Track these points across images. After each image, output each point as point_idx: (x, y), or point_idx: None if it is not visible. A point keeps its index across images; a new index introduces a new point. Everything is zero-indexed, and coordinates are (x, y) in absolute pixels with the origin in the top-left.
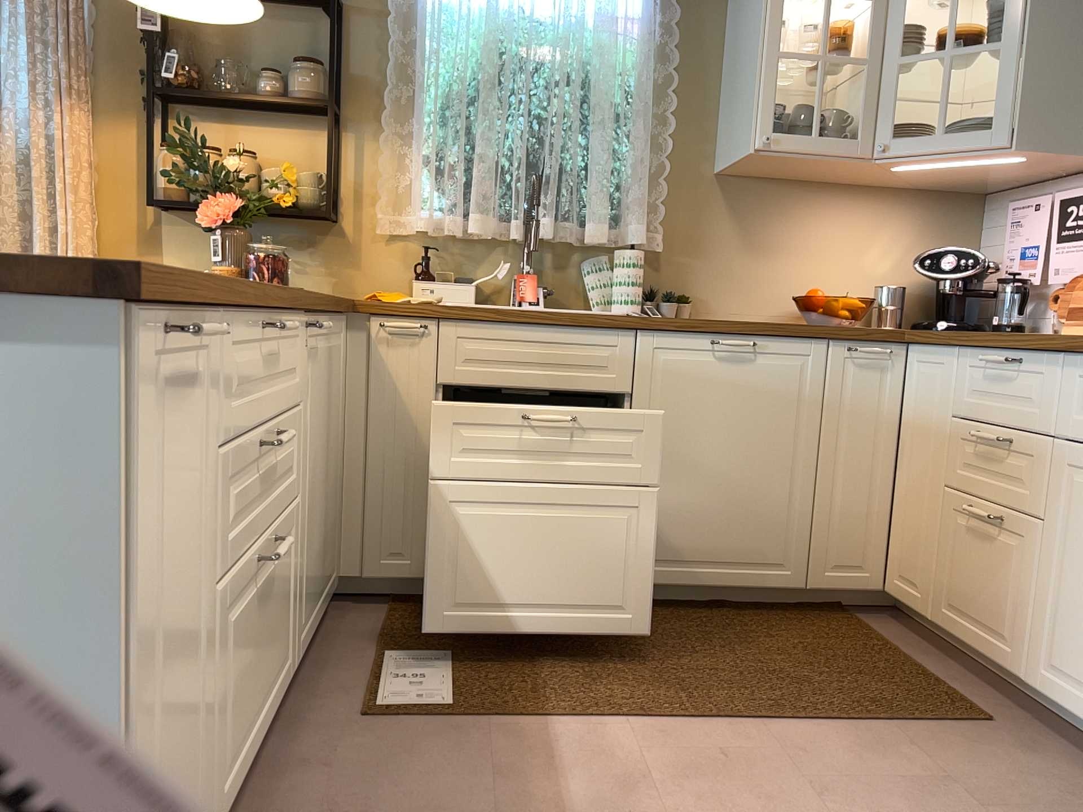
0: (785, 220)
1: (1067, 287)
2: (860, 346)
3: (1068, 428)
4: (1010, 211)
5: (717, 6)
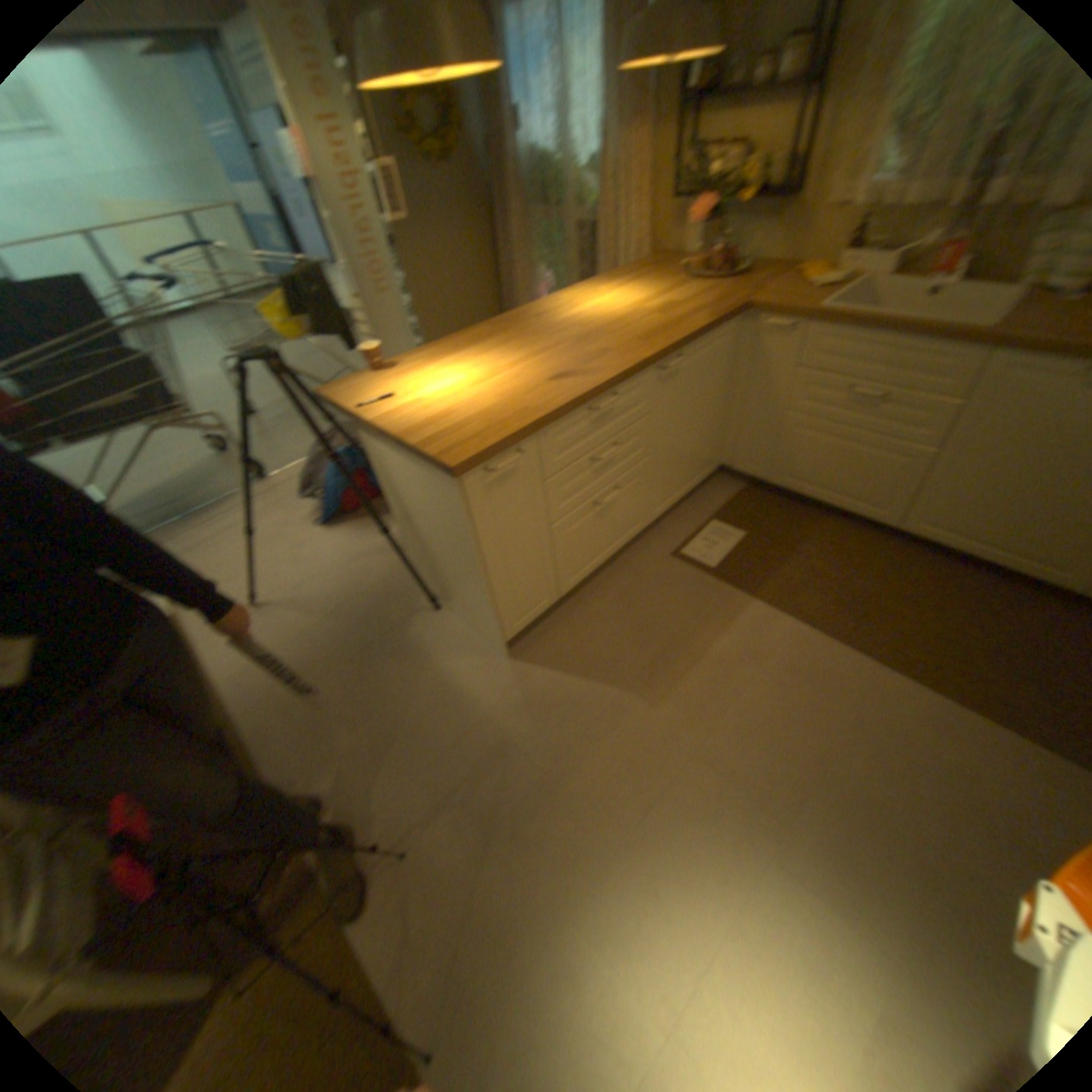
0: None
1: None
2: None
3: None
4: None
5: None
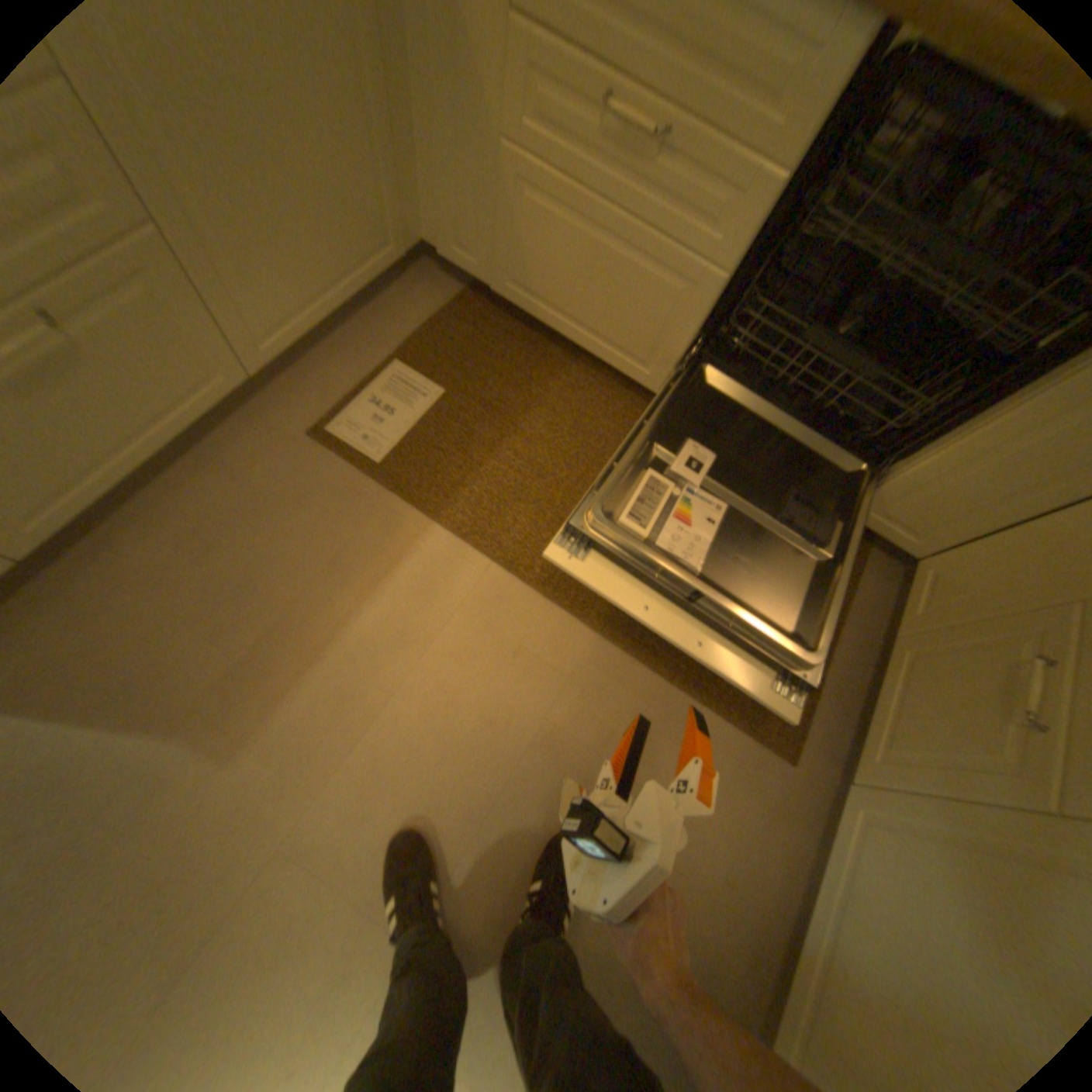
0: None
1: None
2: None
3: None
4: None
5: None
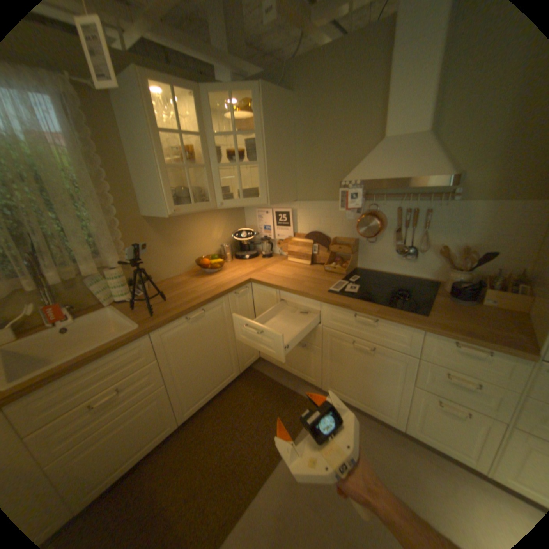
0: (180, 229)
1: (280, 239)
2: (238, 291)
3: (327, 324)
4: (256, 212)
5: (109, 125)
